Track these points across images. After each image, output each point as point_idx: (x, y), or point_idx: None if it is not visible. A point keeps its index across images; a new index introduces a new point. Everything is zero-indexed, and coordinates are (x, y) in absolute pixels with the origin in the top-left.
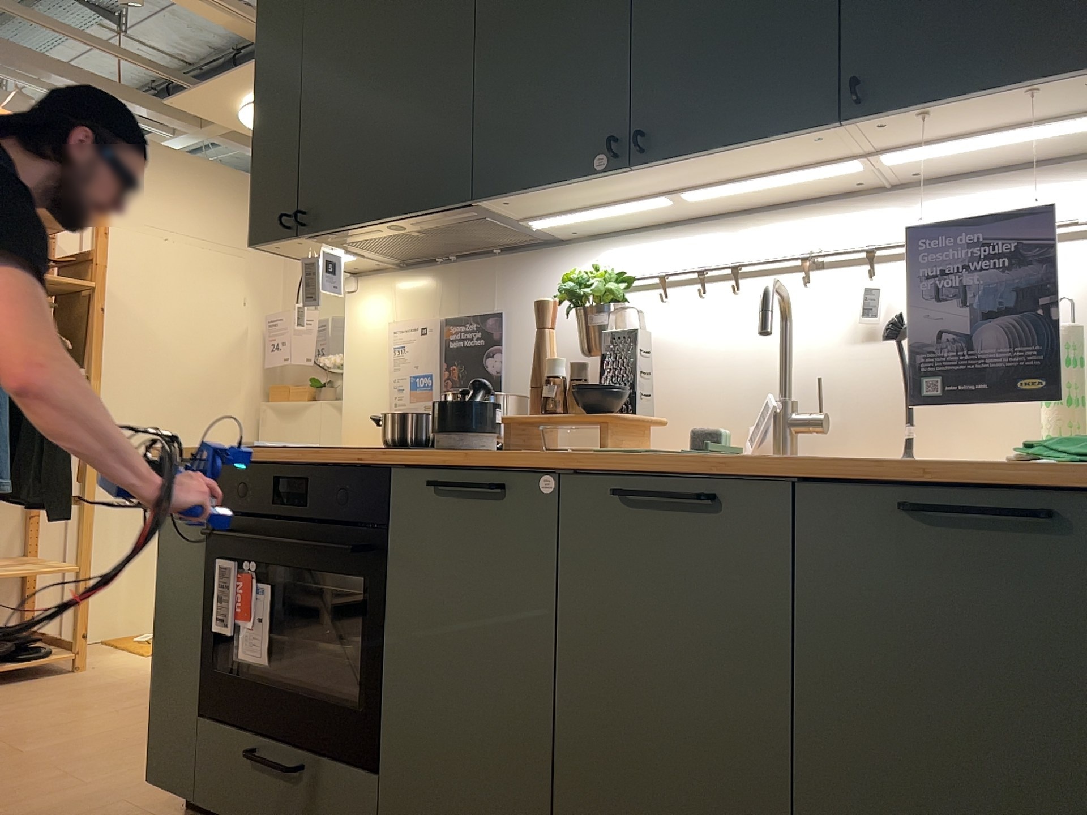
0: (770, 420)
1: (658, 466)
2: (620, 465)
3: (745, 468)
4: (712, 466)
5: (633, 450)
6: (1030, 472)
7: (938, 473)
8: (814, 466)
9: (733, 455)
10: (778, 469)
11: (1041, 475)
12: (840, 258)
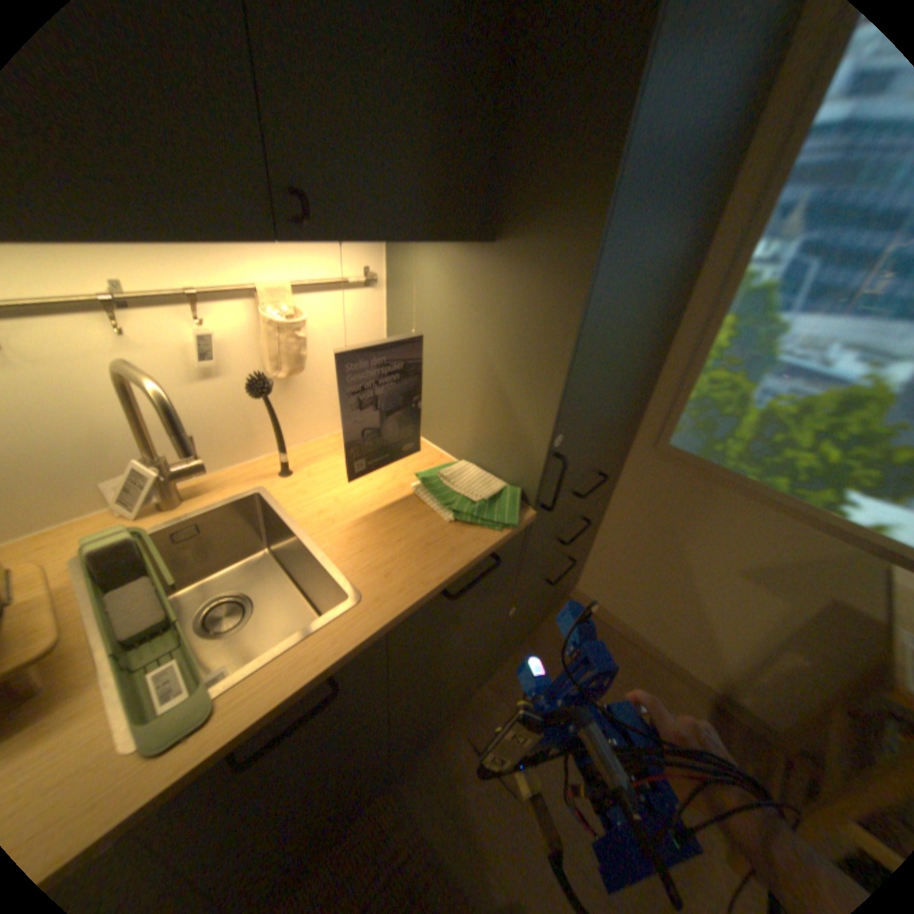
0: (147, 488)
1: (262, 706)
2: (227, 749)
3: (356, 651)
4: (328, 671)
5: (206, 712)
6: (494, 550)
7: (460, 573)
8: (405, 617)
9: (318, 638)
10: (380, 634)
11: (487, 541)
12: (149, 297)
